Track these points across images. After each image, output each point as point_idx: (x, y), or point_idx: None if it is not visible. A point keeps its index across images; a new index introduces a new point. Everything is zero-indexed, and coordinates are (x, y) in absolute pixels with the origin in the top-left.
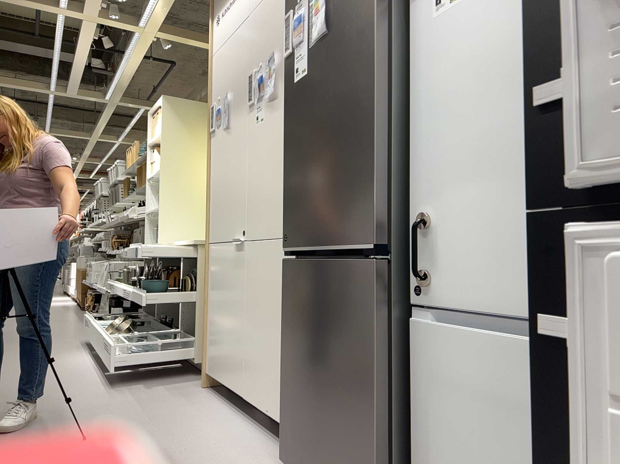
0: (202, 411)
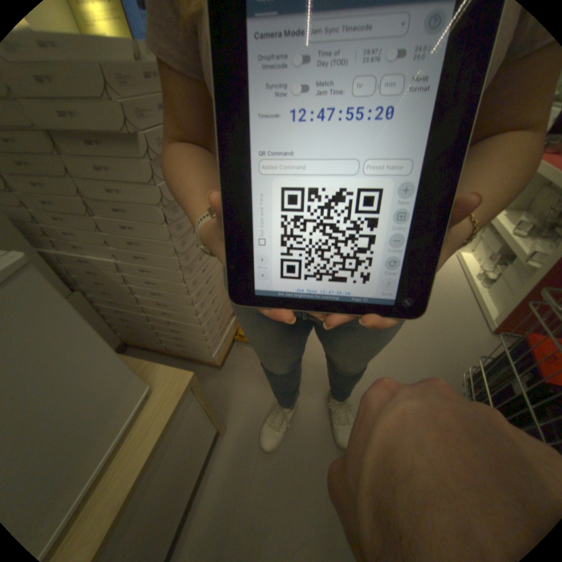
0: None
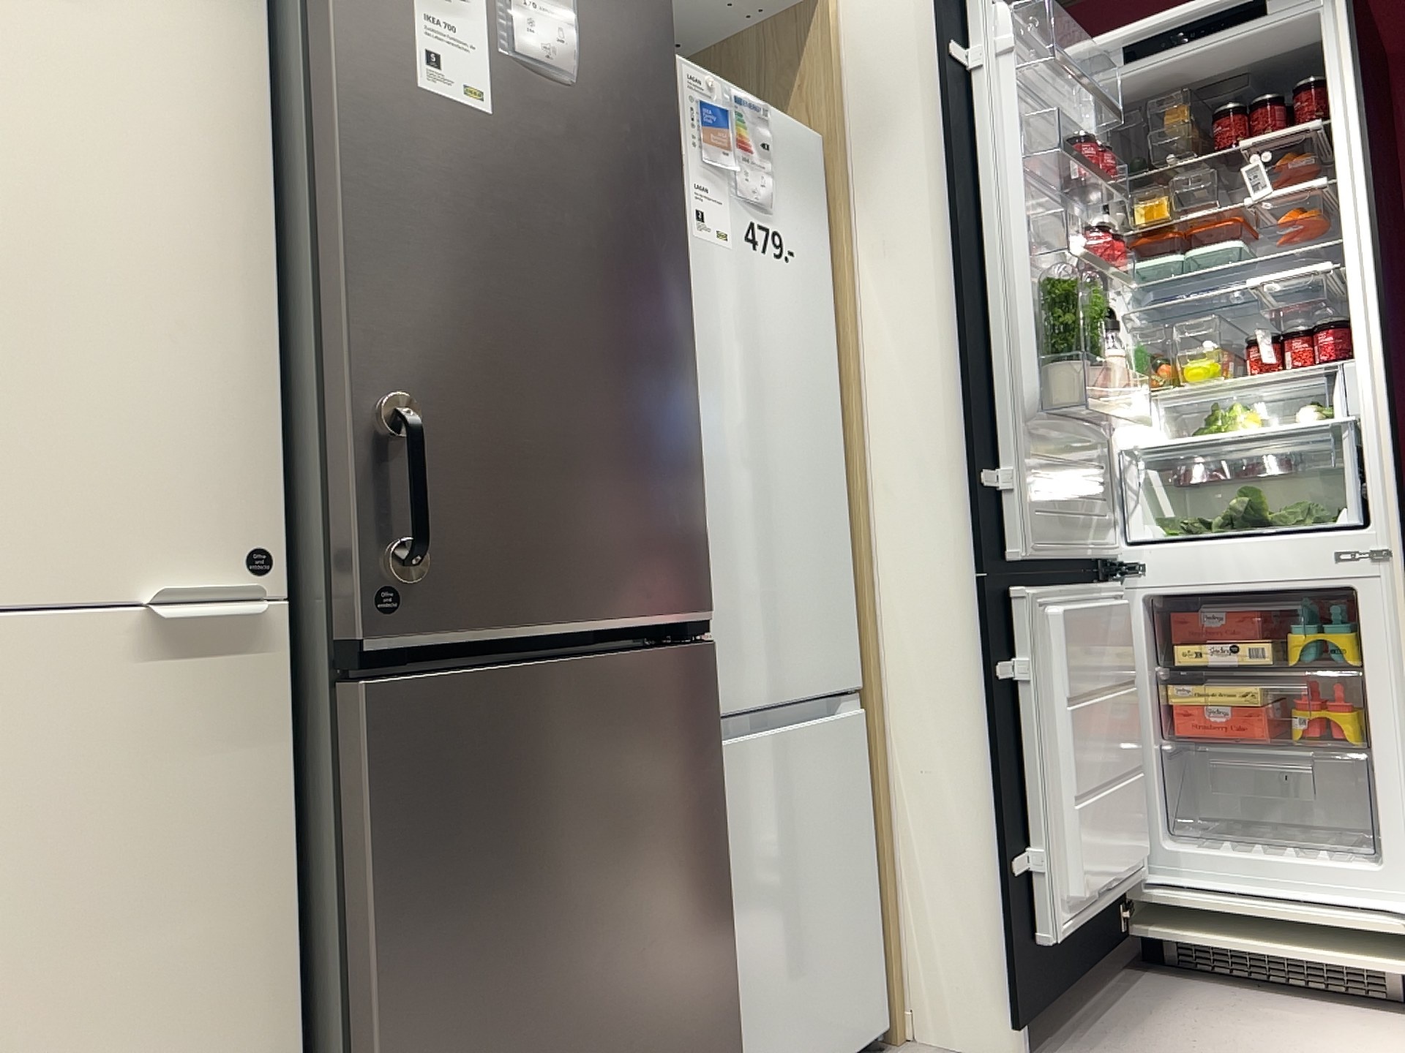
0: None
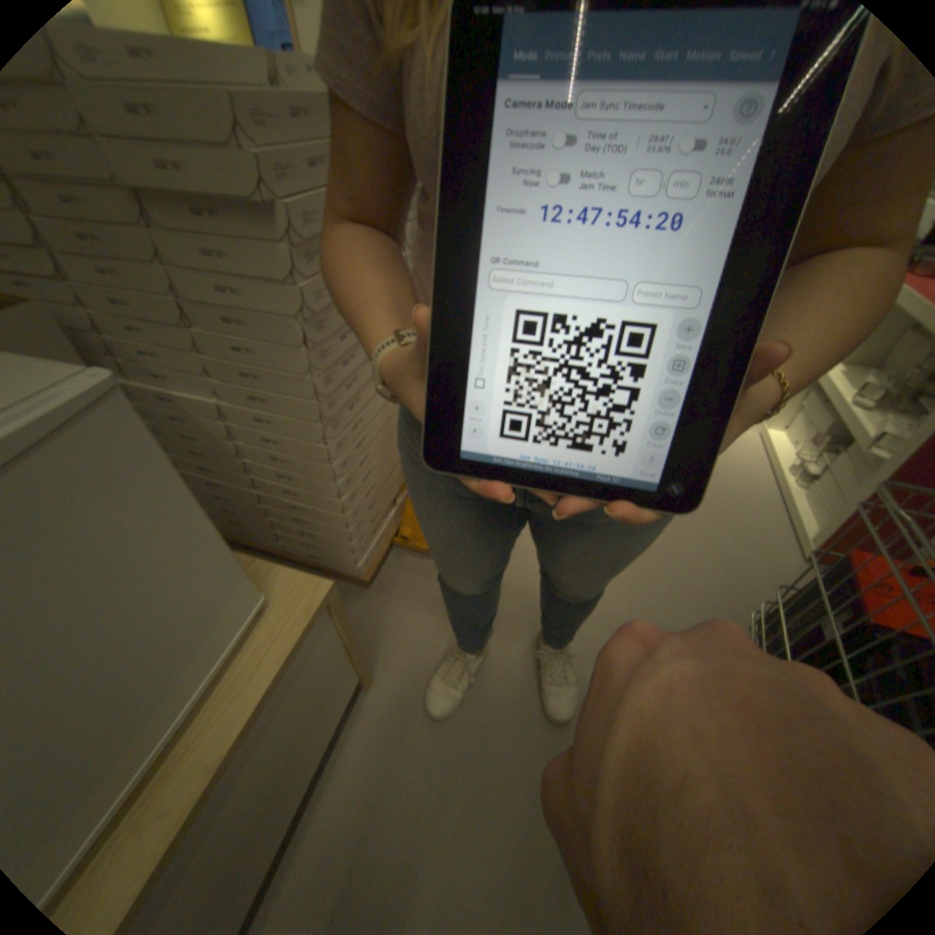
0: None
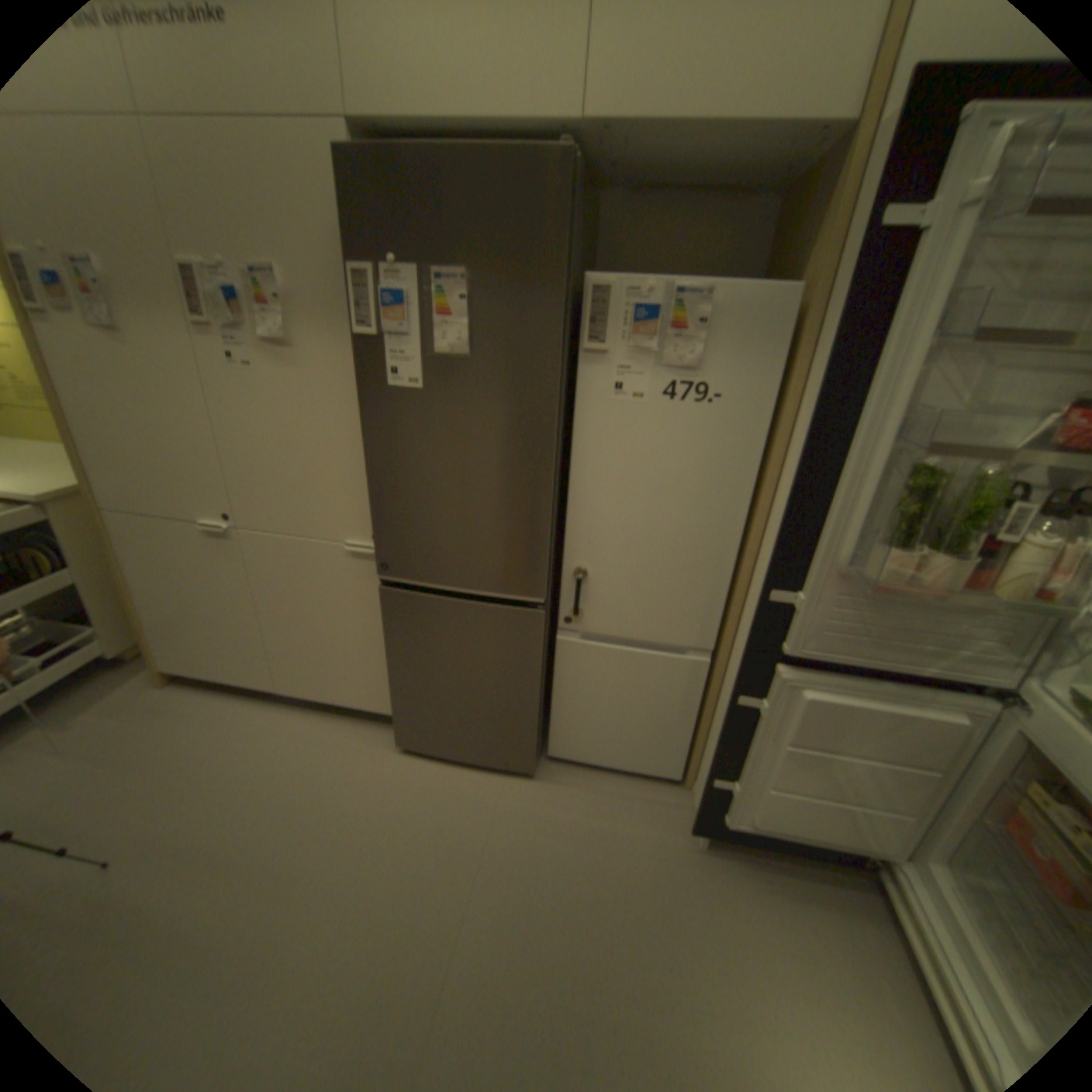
0: (212, 724)
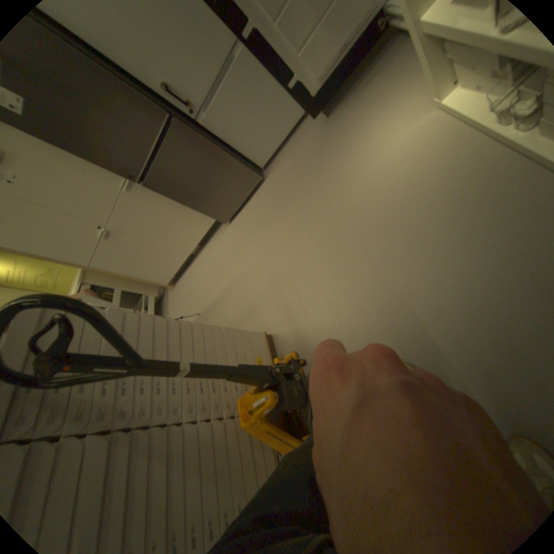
0: (190, 277)
